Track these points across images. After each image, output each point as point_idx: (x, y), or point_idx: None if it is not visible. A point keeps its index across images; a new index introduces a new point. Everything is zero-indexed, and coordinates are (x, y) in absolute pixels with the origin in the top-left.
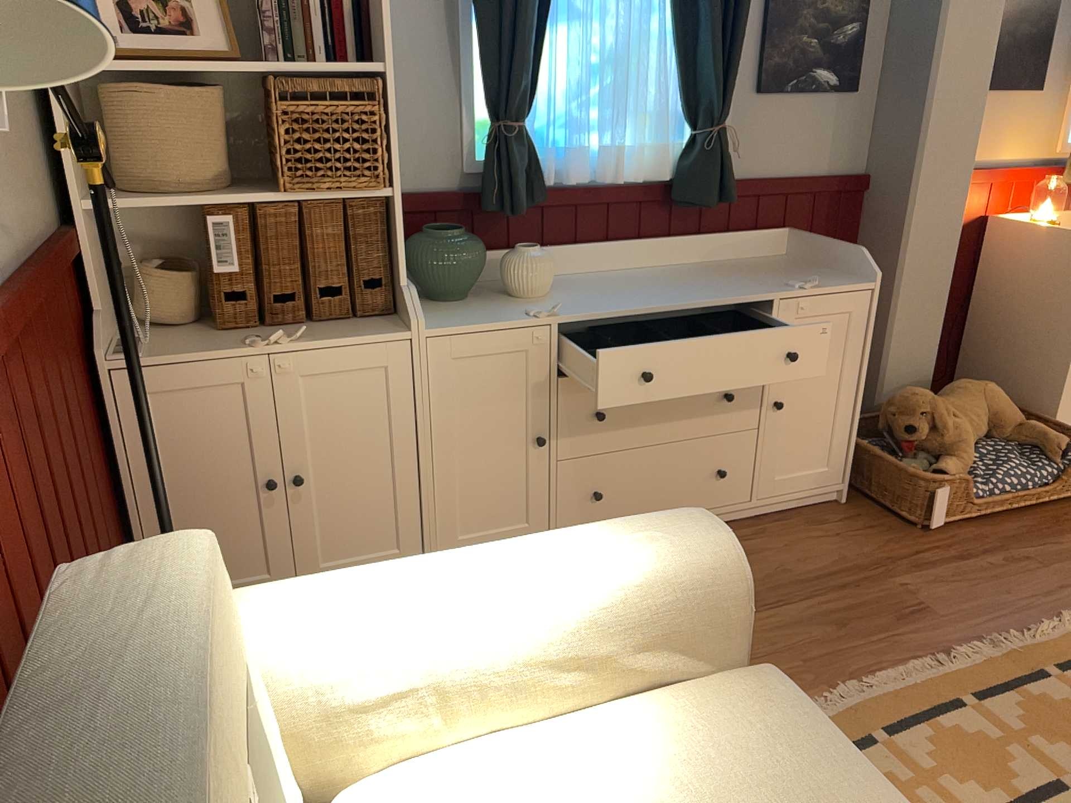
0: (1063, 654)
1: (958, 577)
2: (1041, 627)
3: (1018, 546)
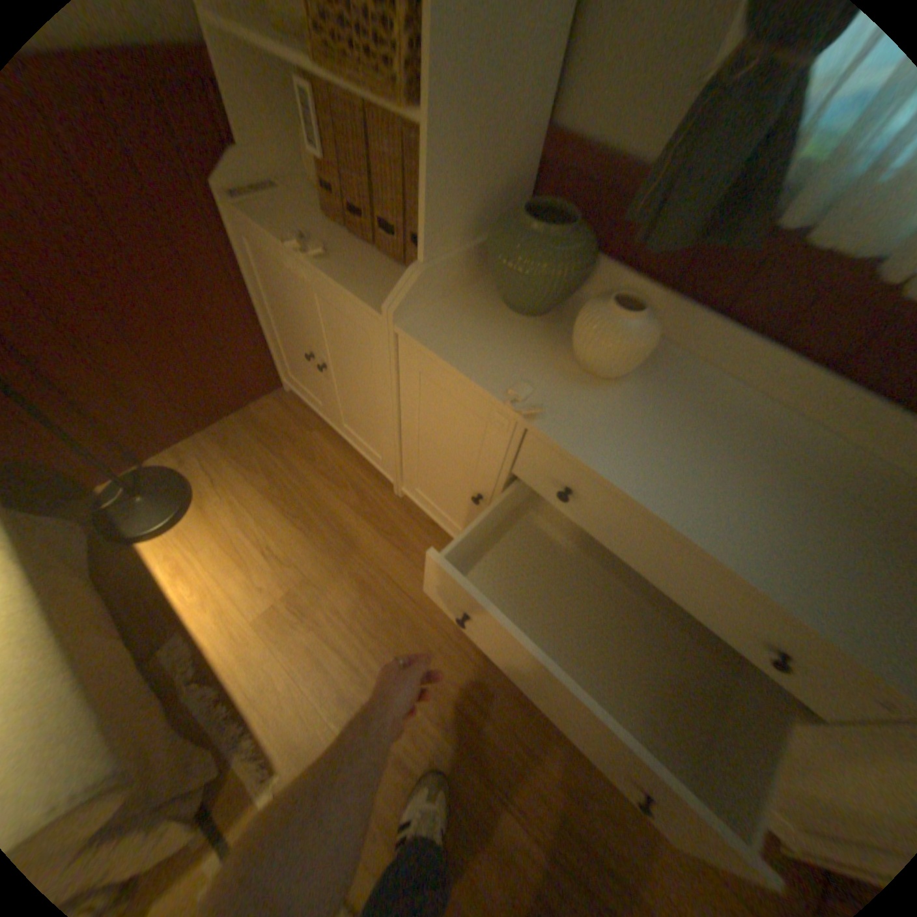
0: None
1: None
2: None
3: None
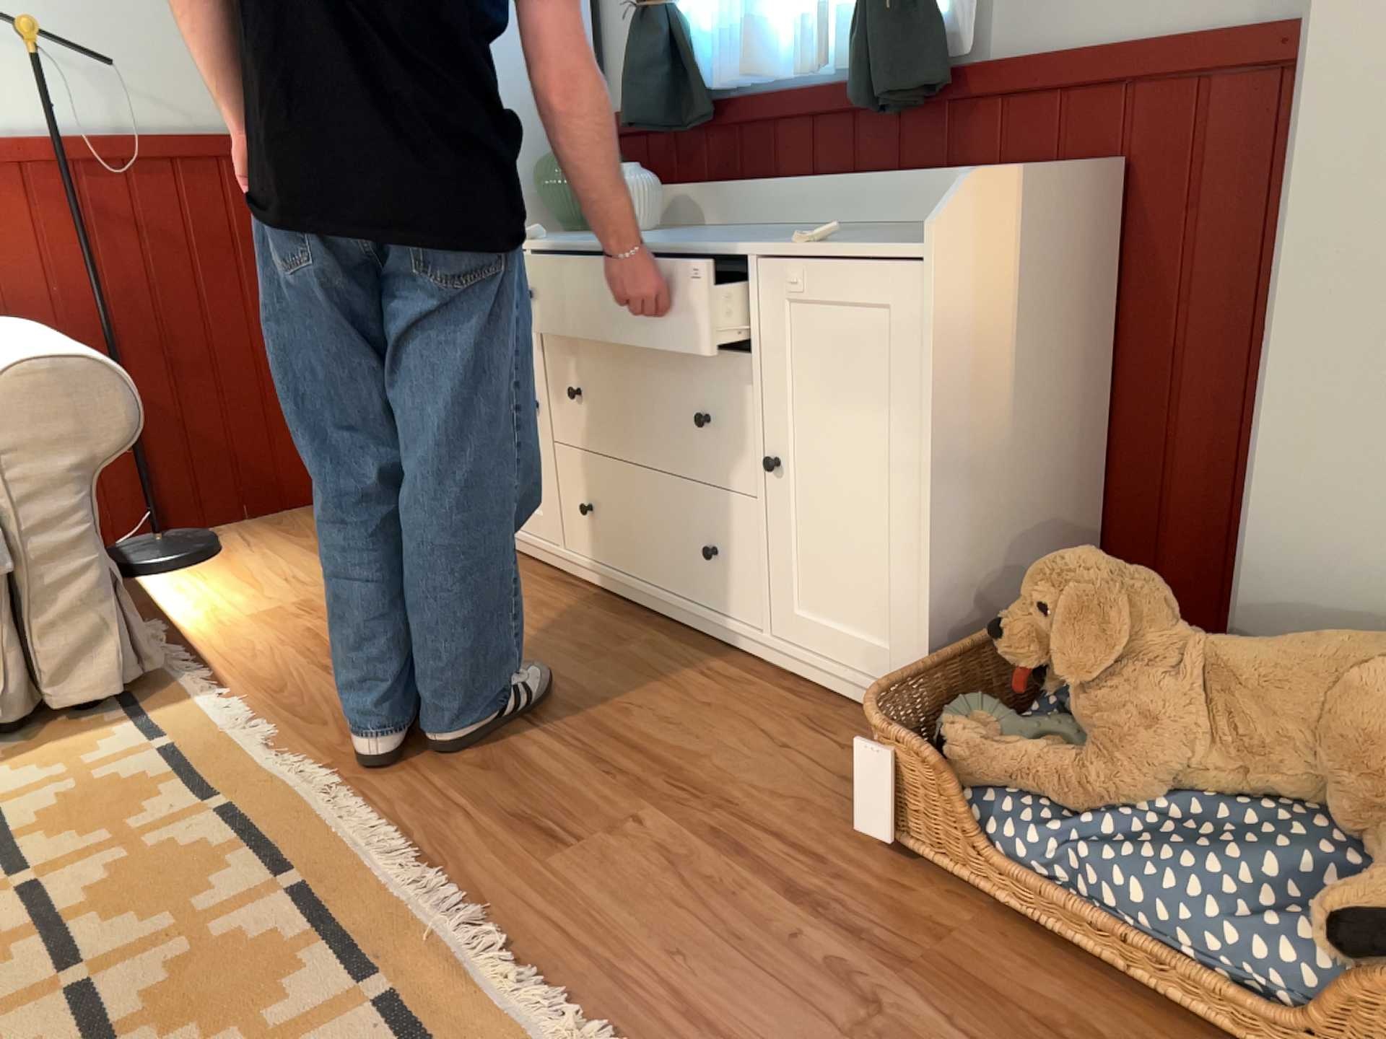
0: (441, 1012)
1: (709, 887)
2: (543, 991)
3: (931, 991)
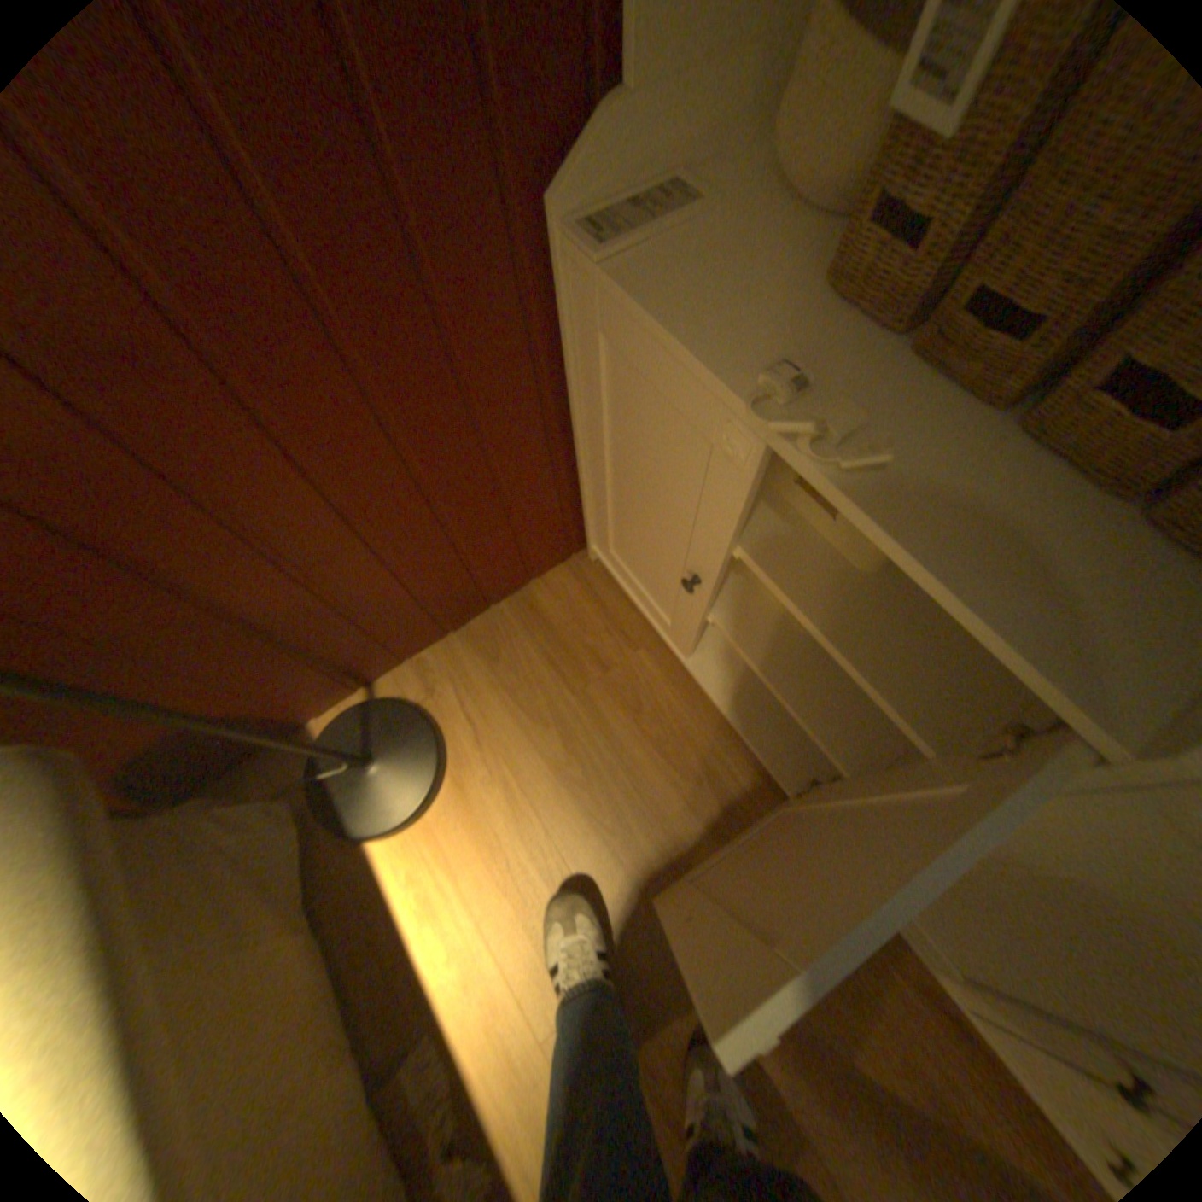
0: None
1: None
2: None
3: None
